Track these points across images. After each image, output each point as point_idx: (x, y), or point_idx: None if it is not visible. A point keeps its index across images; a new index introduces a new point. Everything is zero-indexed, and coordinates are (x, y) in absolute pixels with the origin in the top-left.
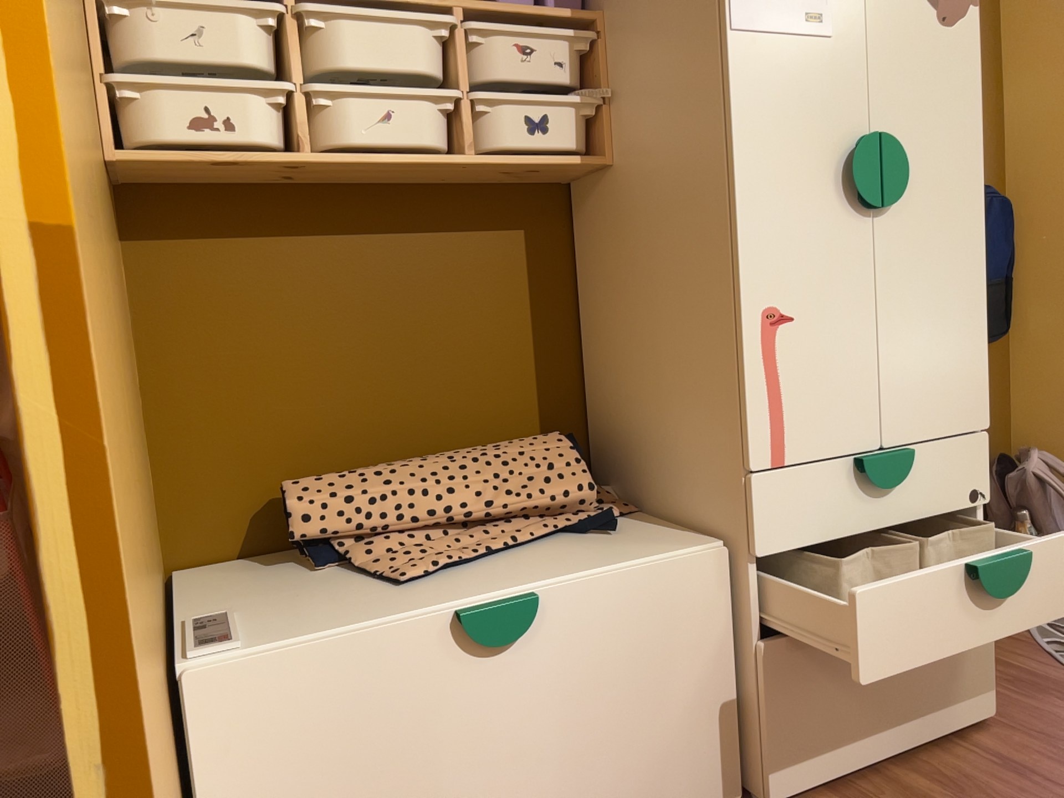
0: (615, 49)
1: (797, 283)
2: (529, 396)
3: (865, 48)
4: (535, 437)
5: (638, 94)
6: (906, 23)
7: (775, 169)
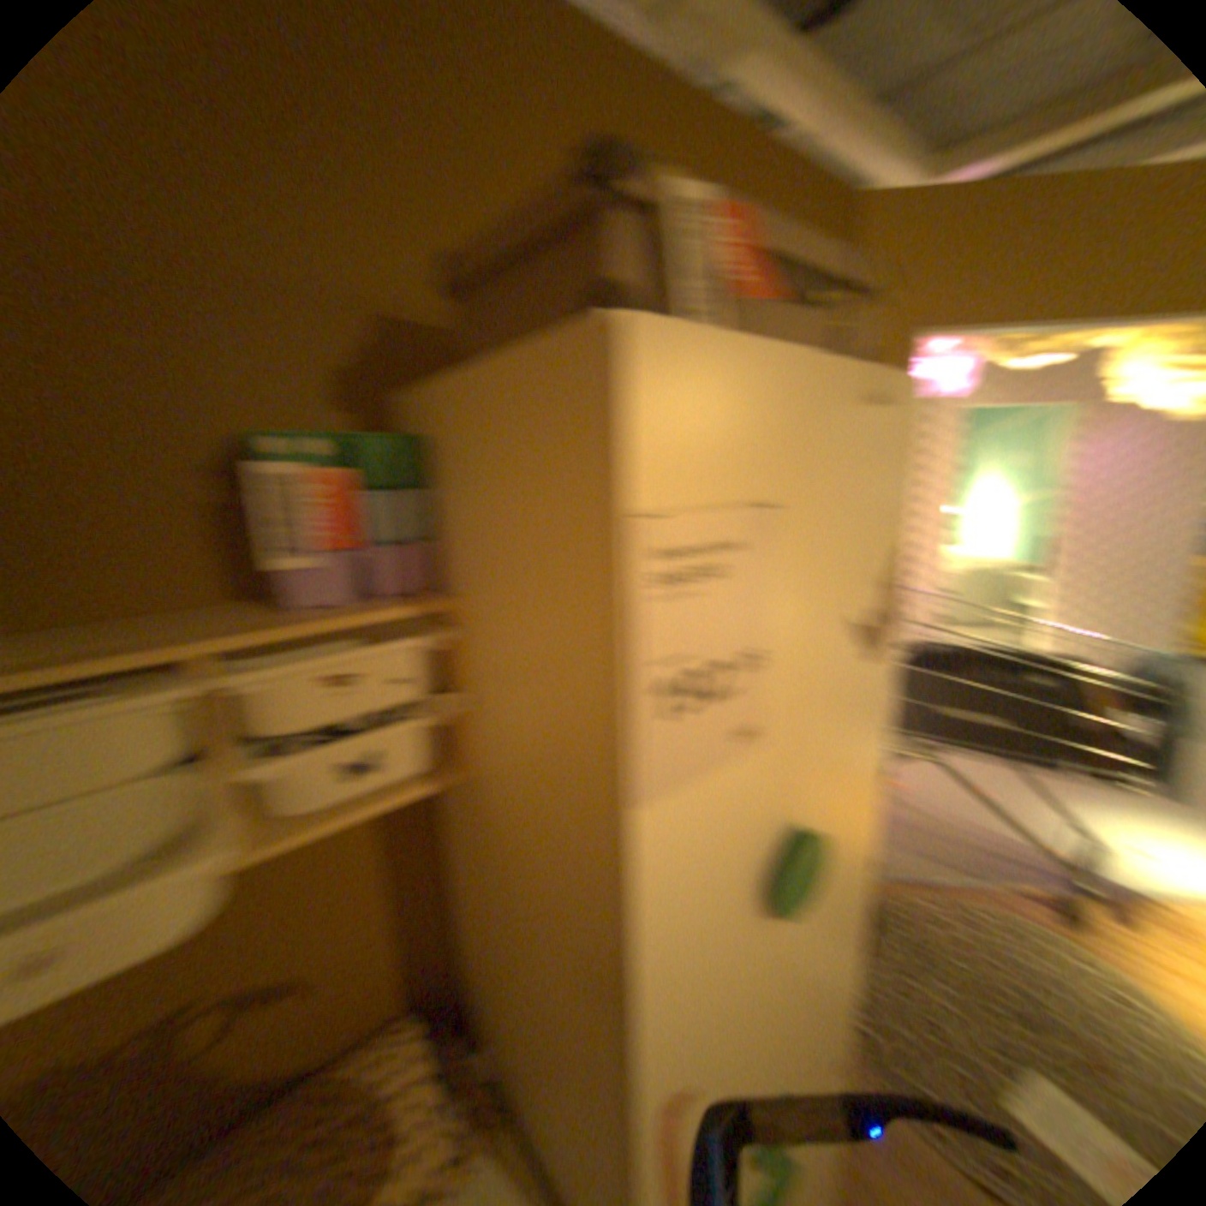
0: (480, 648)
1: (703, 1049)
2: (388, 972)
3: (799, 734)
4: (390, 1049)
5: (509, 732)
6: (841, 679)
7: (688, 944)
